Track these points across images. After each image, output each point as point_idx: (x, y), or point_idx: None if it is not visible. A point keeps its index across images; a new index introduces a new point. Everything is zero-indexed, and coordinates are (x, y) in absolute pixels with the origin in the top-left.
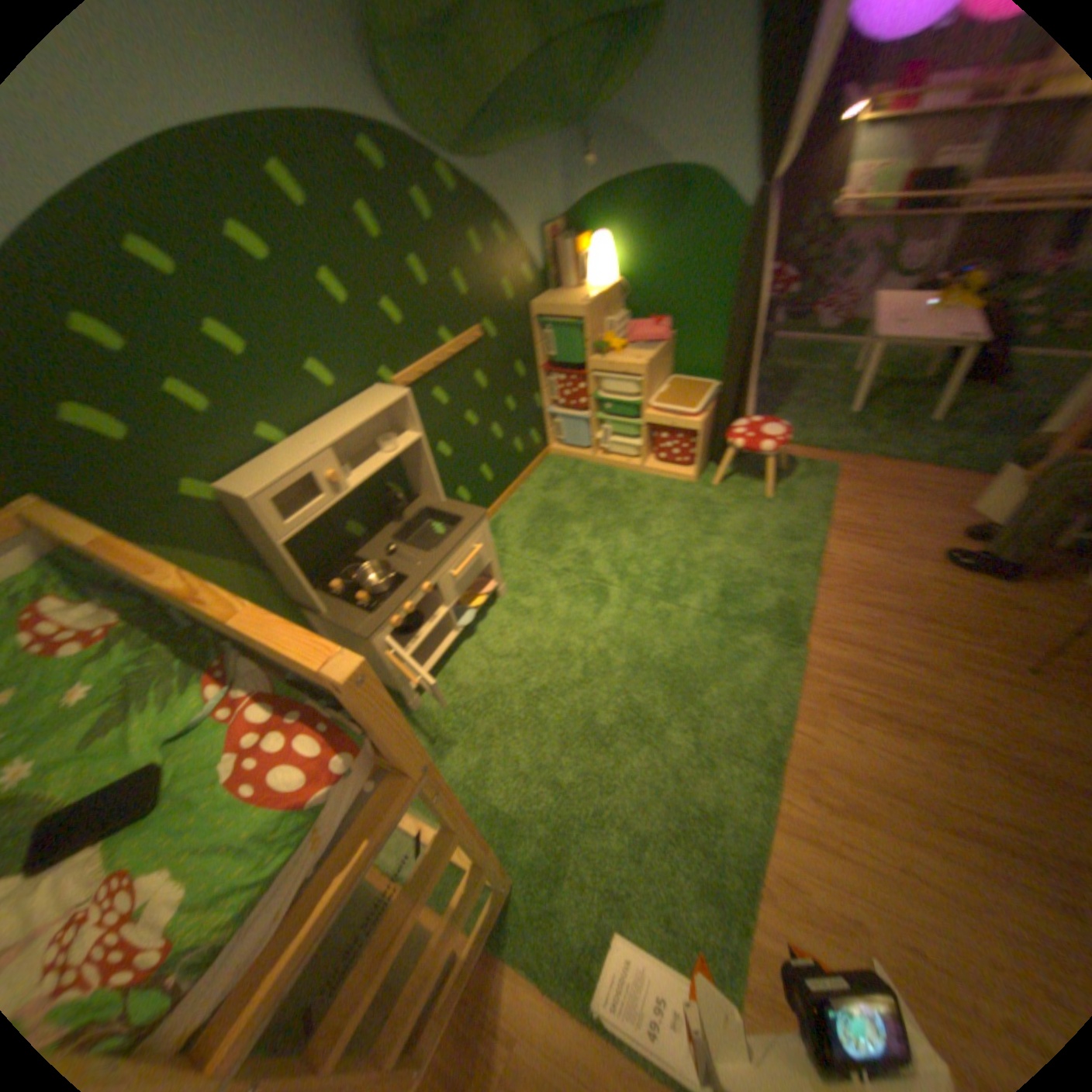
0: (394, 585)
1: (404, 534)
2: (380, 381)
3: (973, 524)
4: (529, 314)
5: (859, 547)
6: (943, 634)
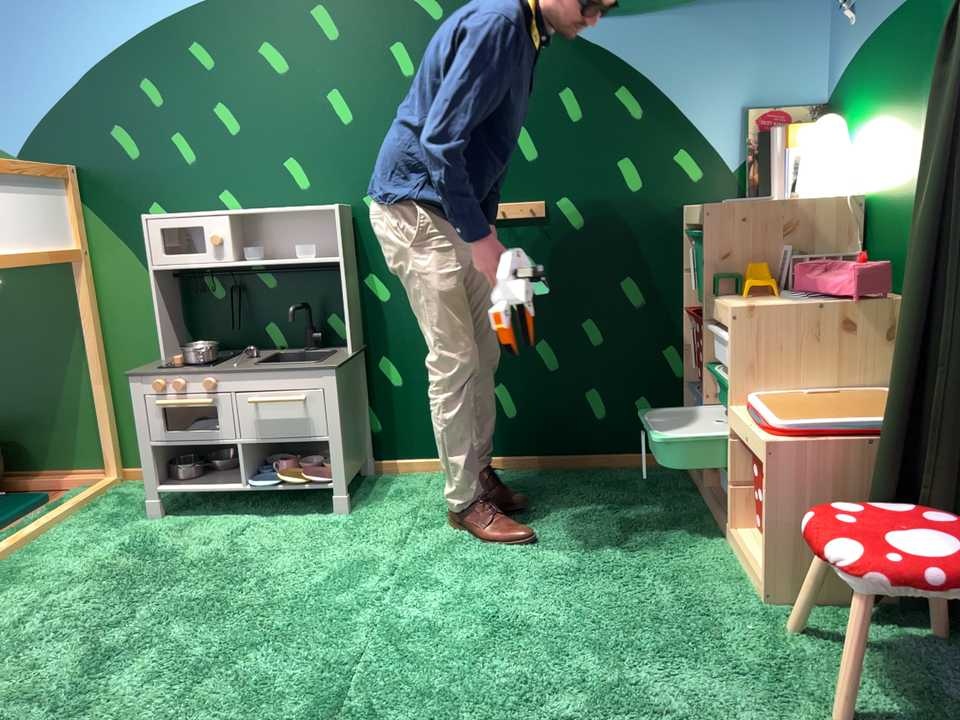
0: (201, 367)
1: (296, 361)
2: (366, 206)
3: None
4: (682, 220)
5: None
6: None
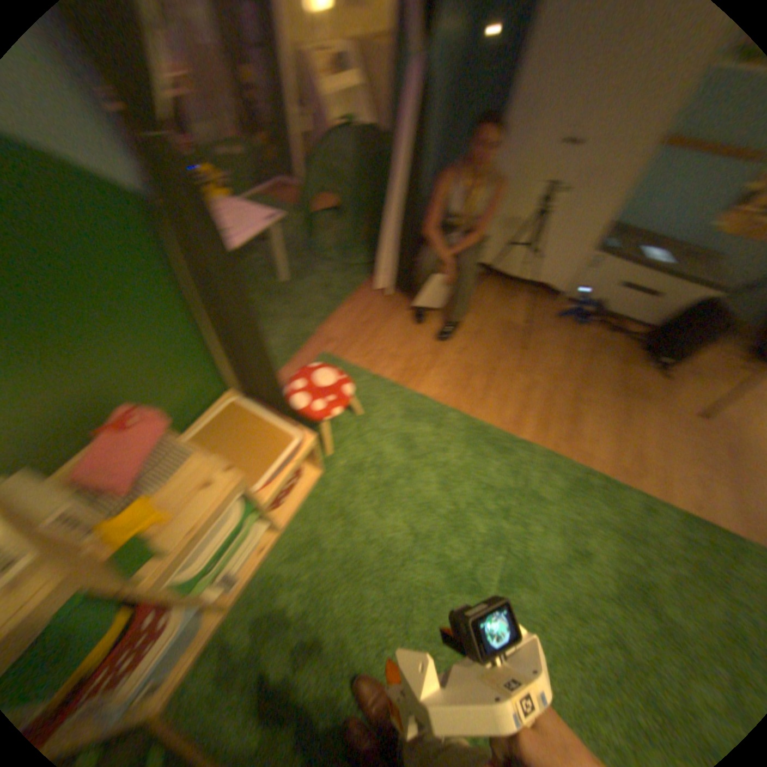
0: None
1: None
2: None
3: (407, 316)
4: None
5: (426, 376)
6: (503, 369)
